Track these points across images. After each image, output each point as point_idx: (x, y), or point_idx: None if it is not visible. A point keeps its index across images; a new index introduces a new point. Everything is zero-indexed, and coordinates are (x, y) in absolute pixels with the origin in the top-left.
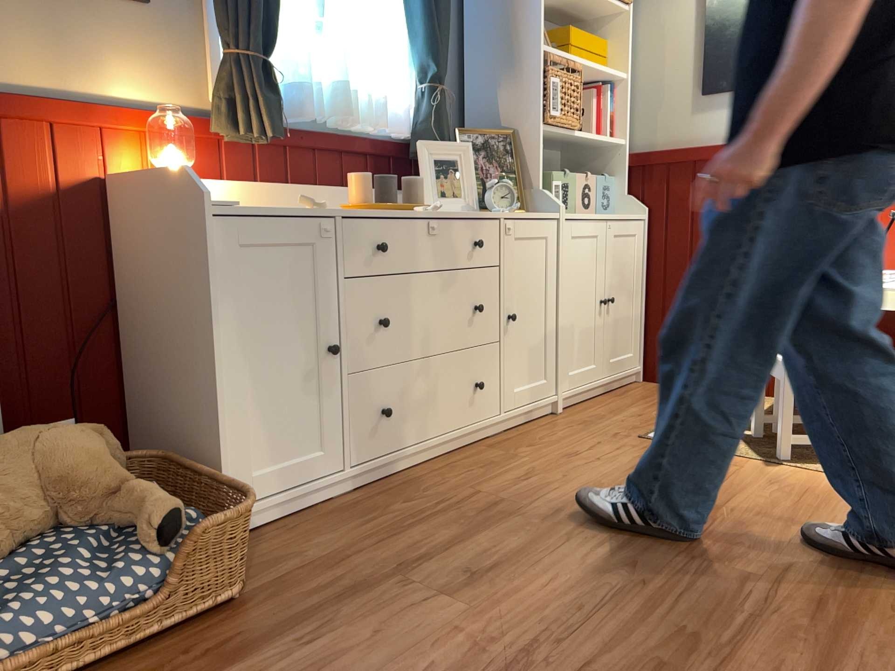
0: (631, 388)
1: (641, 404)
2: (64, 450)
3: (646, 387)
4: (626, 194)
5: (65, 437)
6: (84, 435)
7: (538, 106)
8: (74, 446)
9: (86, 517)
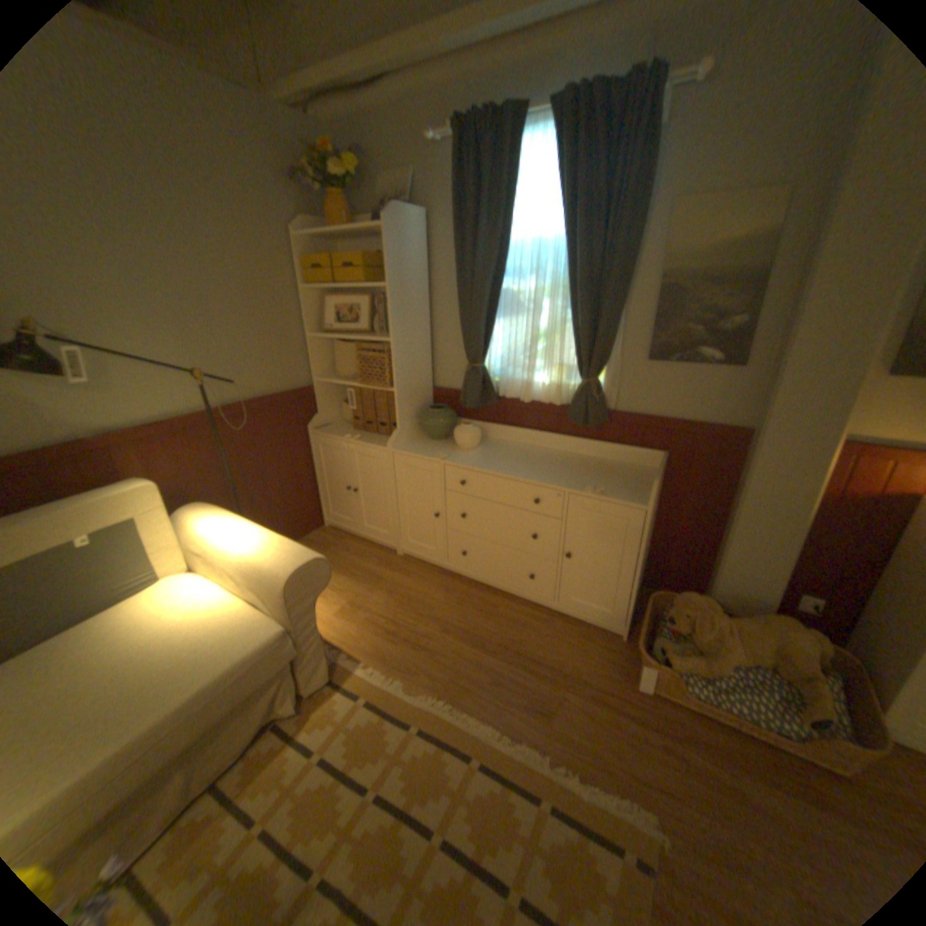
0: None
1: None
2: (796, 646)
3: None
4: None
5: (800, 641)
6: (811, 644)
7: None
8: (801, 648)
9: (790, 679)
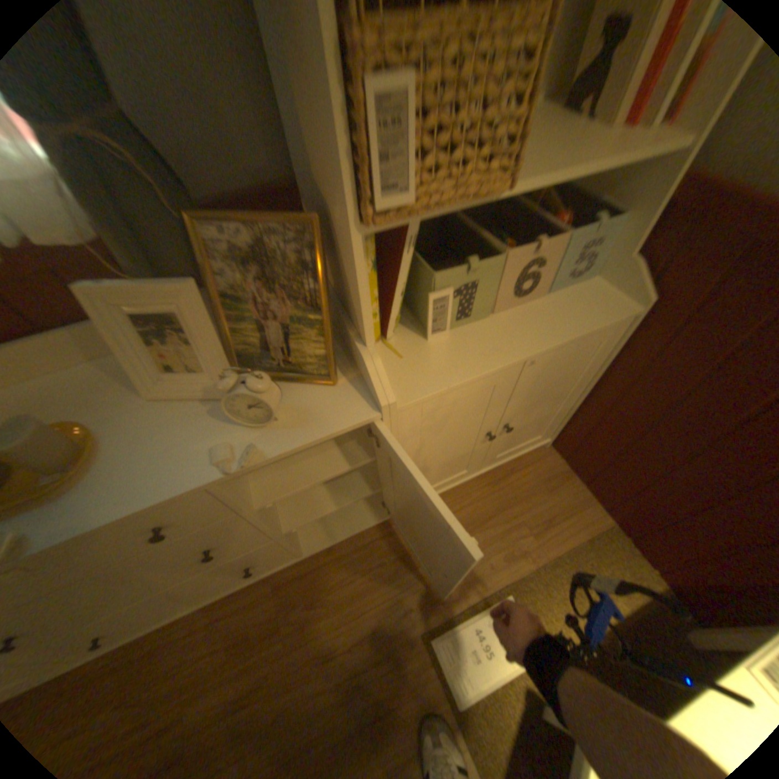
0: (523, 463)
1: (497, 526)
2: None
3: (542, 467)
4: (639, 252)
5: None
6: None
7: (346, 176)
8: None
9: None
